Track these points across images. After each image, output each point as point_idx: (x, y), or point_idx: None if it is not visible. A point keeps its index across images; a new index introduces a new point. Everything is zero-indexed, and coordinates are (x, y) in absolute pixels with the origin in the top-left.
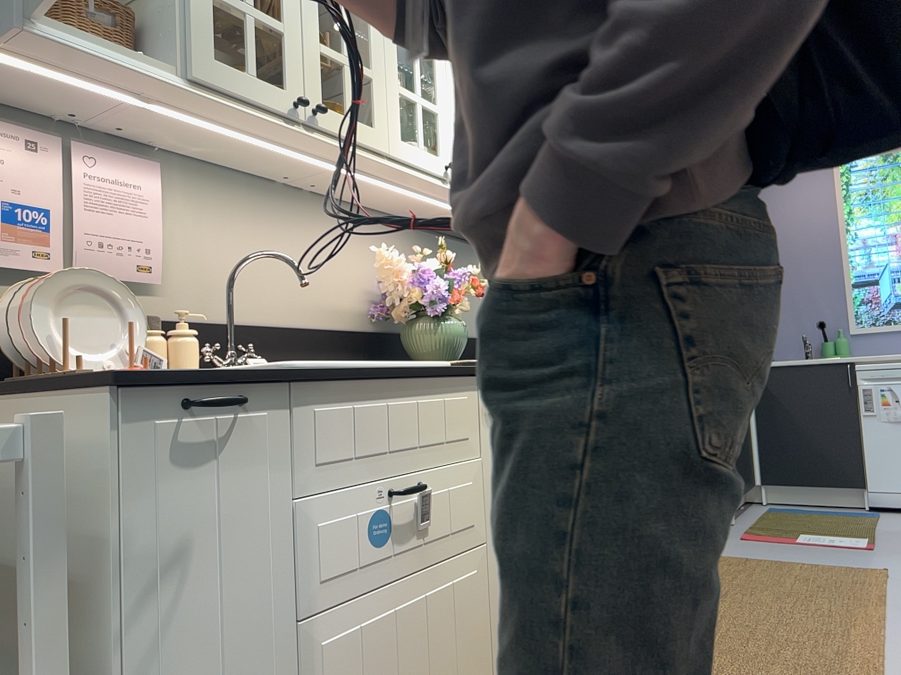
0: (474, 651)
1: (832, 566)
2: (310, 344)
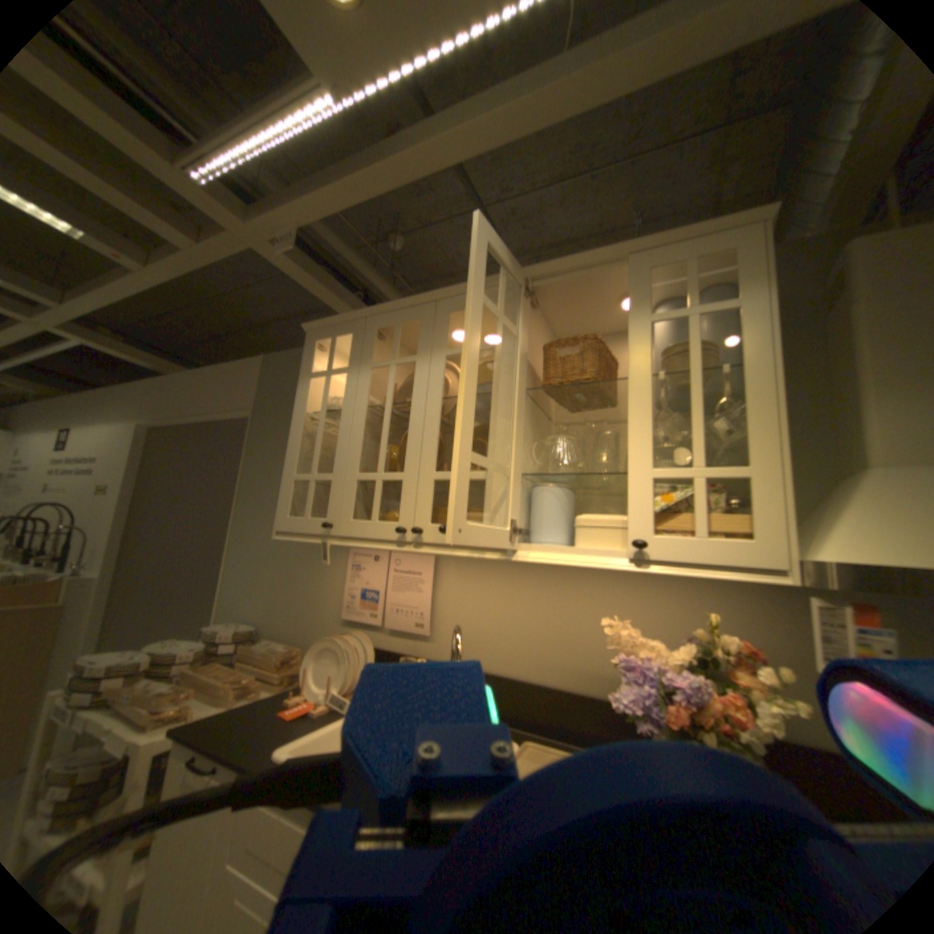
0: None
1: None
2: (558, 705)
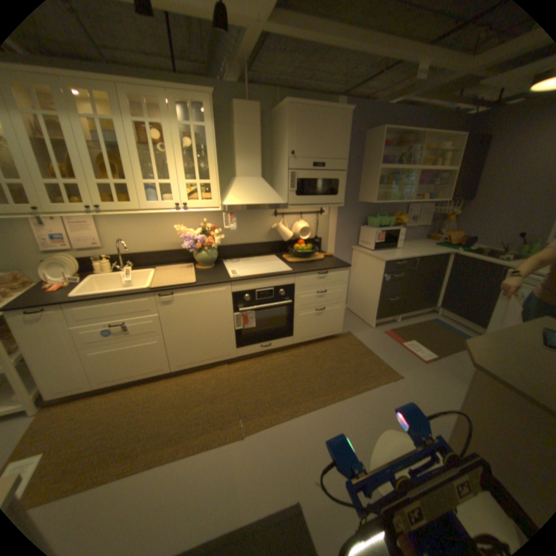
0: (158, 359)
1: (385, 365)
2: (162, 256)
